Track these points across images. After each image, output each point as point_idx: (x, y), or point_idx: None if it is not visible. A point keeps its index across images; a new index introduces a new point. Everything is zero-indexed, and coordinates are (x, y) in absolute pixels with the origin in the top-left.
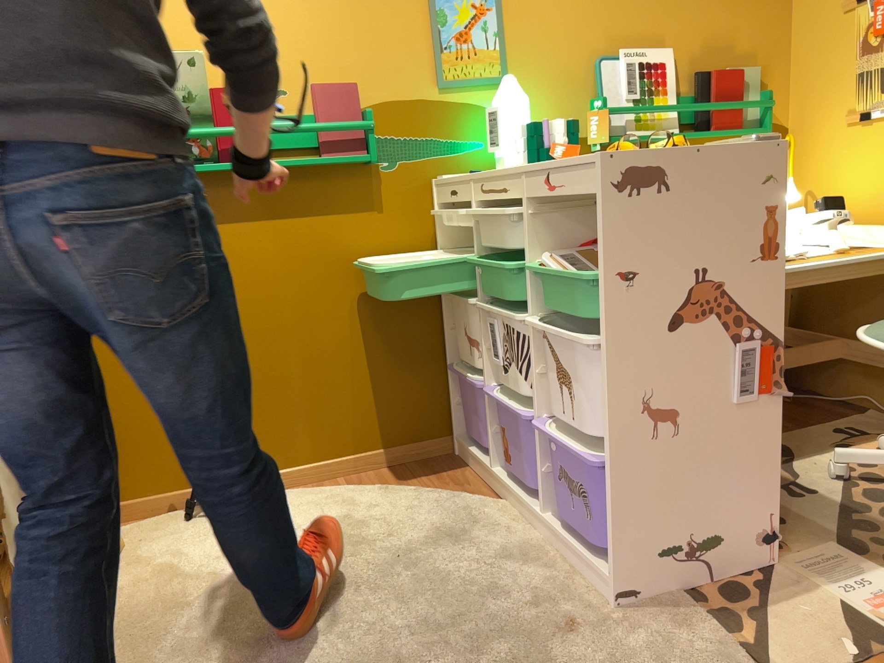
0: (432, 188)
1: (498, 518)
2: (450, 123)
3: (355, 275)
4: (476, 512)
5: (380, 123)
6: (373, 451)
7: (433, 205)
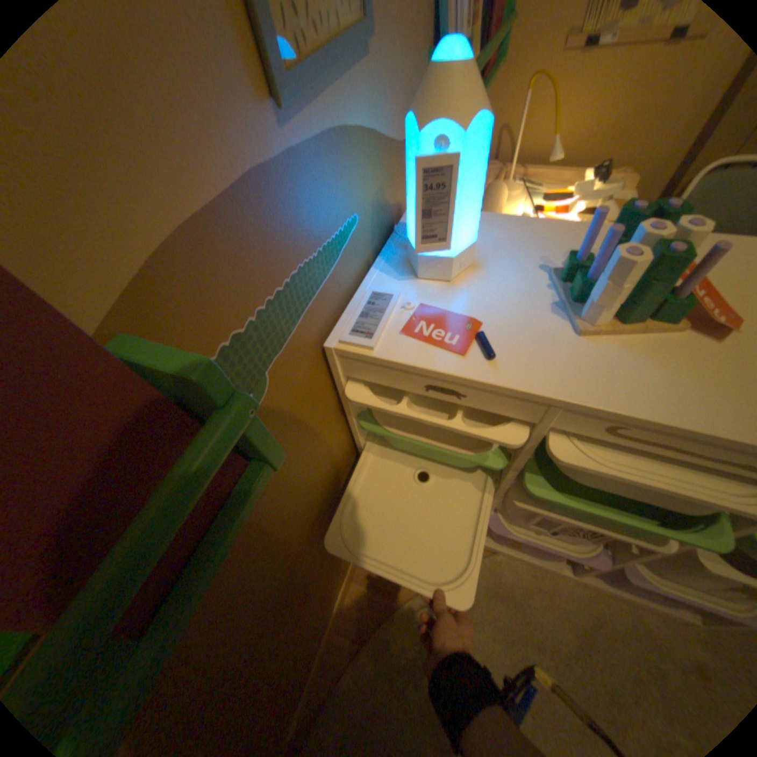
0: (325, 355)
1: (521, 581)
2: (315, 204)
3: (283, 562)
4: (501, 588)
5: (190, 326)
6: (342, 589)
7: (332, 374)
